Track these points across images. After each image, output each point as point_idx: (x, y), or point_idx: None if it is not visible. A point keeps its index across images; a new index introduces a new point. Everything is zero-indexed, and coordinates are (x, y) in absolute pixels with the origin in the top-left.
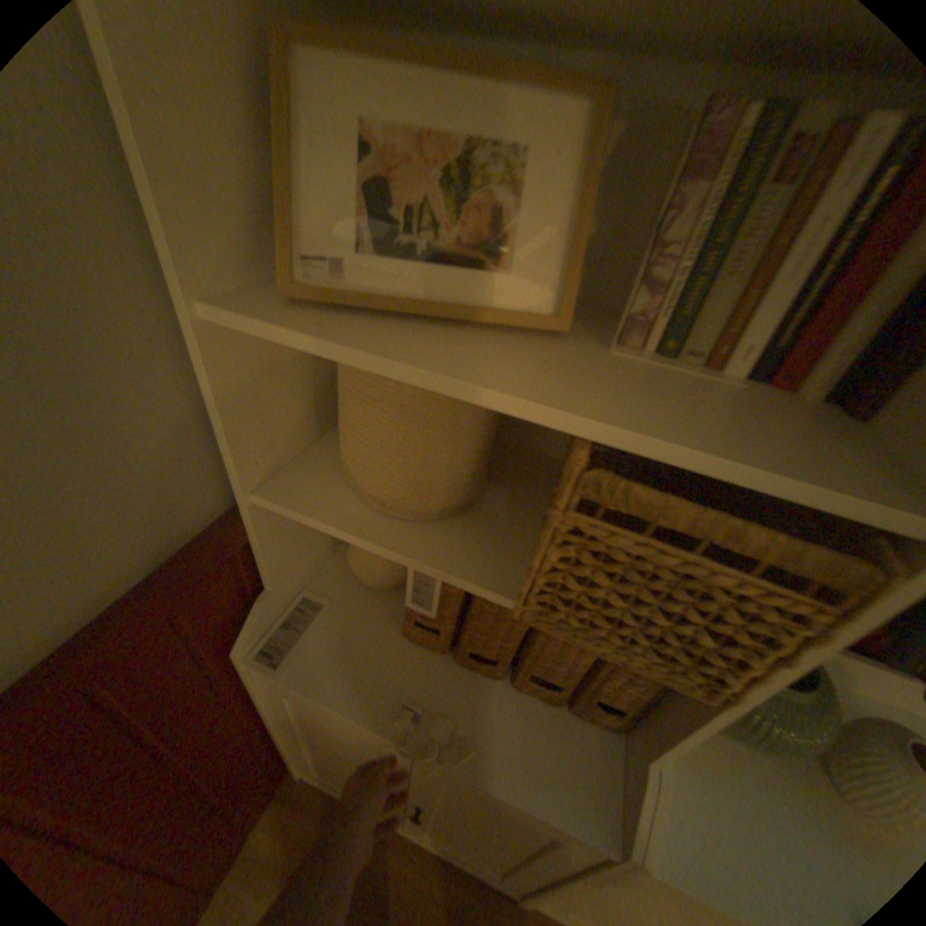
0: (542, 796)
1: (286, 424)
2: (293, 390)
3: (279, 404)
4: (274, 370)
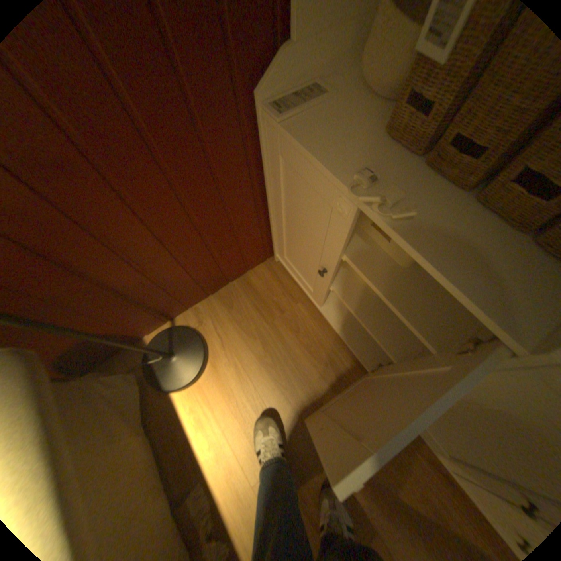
0: (466, 274)
1: None
2: None
3: None
4: None
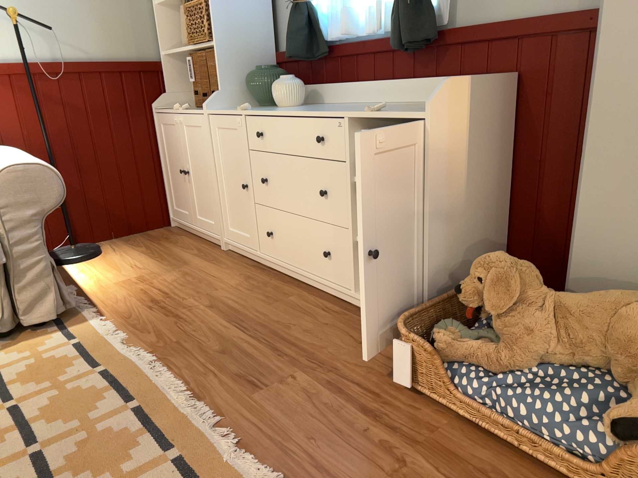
0: (196, 111)
1: (173, 40)
2: (176, 32)
3: (171, 33)
4: (170, 24)
